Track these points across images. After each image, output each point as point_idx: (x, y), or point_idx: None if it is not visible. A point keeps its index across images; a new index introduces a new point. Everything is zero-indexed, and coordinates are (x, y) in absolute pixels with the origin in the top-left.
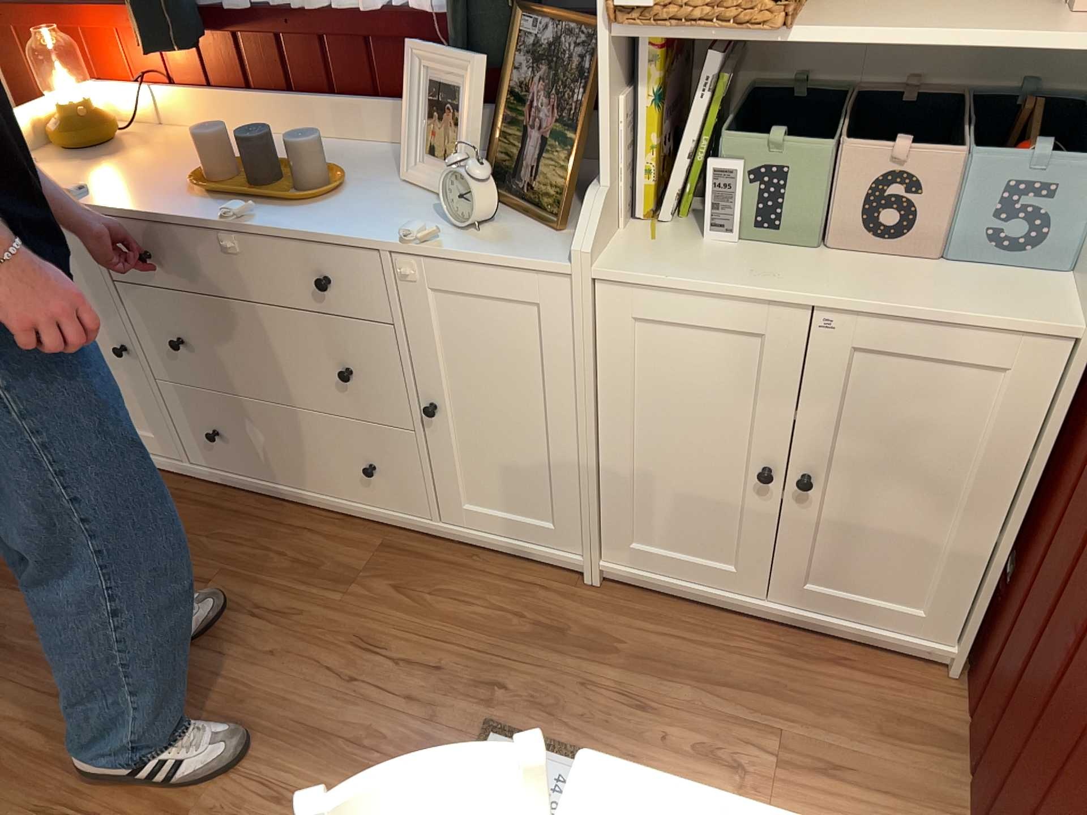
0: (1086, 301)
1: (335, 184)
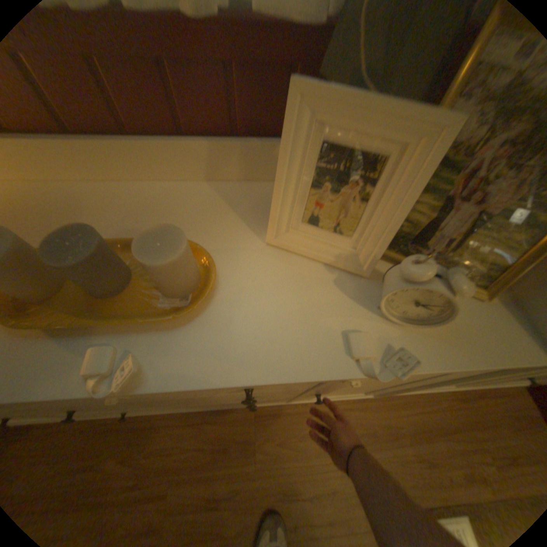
0: None
1: (212, 277)
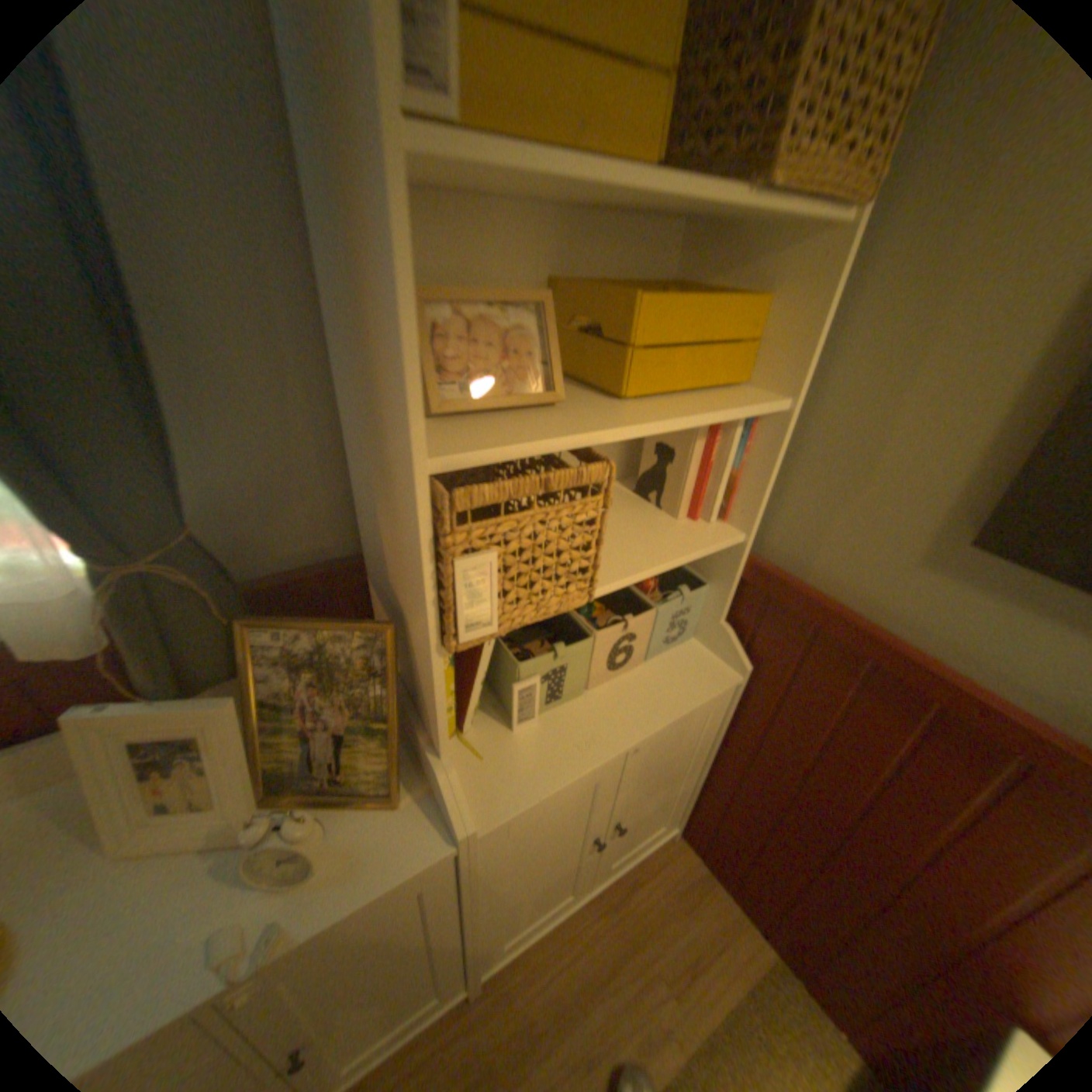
0: (726, 662)
1: None
